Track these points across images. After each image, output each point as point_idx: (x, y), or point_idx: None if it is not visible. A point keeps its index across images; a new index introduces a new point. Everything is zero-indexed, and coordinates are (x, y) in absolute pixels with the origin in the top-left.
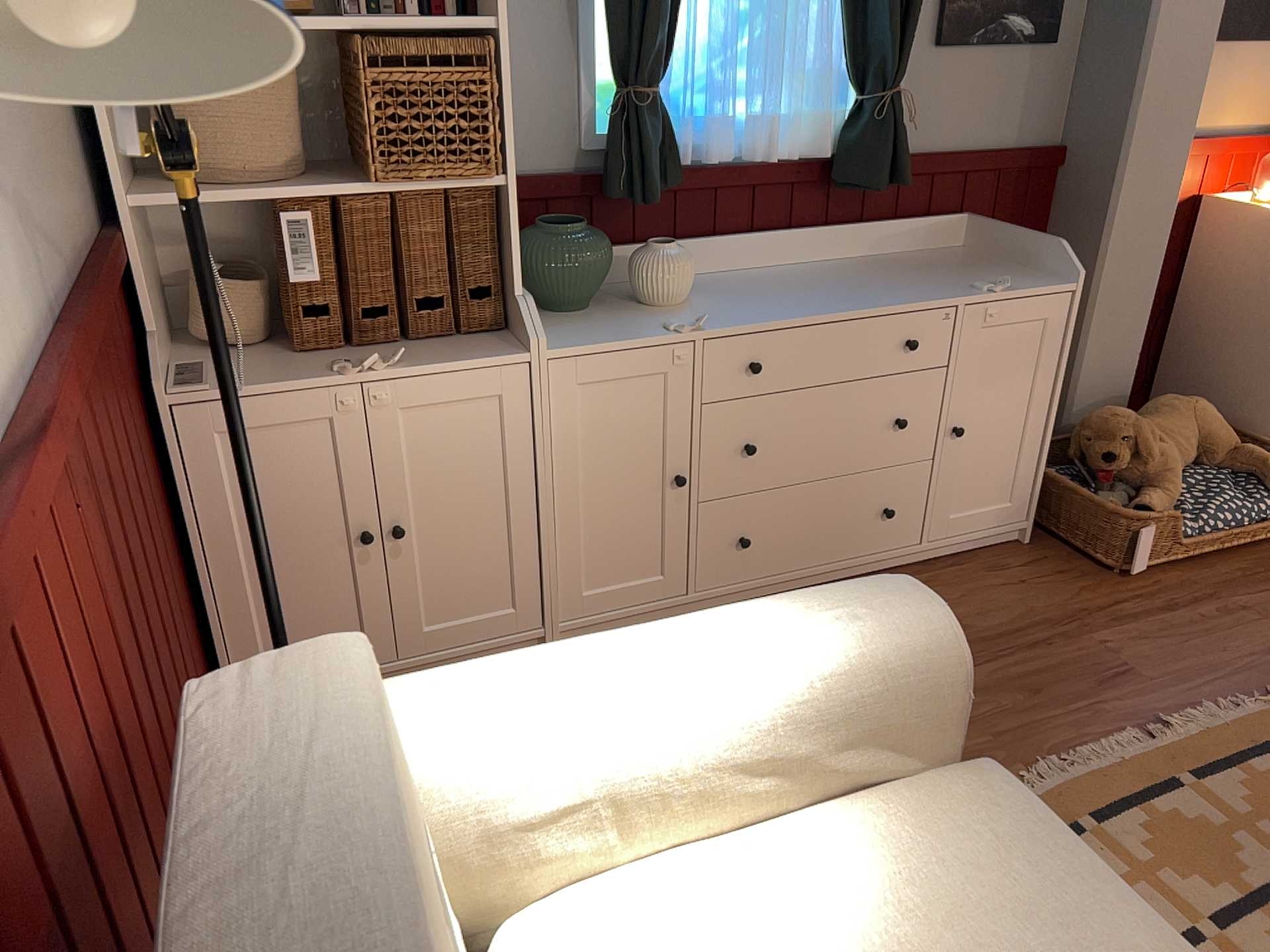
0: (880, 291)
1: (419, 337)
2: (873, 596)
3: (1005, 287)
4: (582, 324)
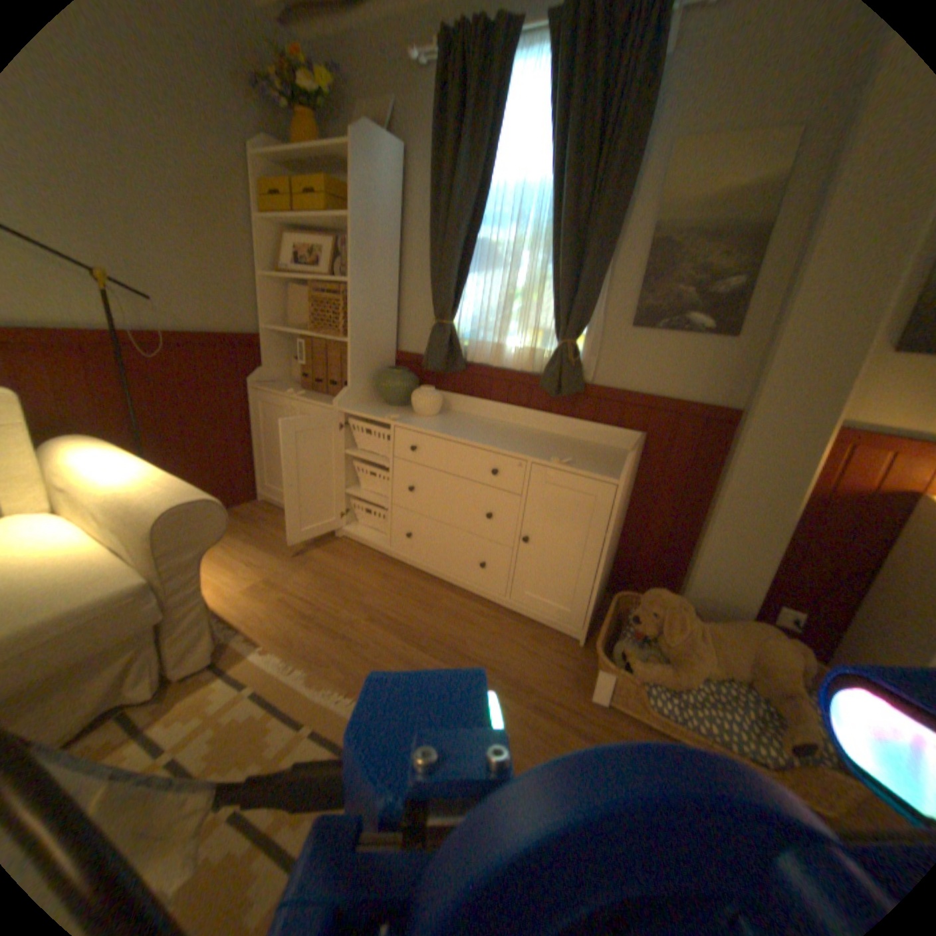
0: (509, 442)
1: (331, 395)
2: (181, 493)
3: (572, 465)
4: (377, 408)
